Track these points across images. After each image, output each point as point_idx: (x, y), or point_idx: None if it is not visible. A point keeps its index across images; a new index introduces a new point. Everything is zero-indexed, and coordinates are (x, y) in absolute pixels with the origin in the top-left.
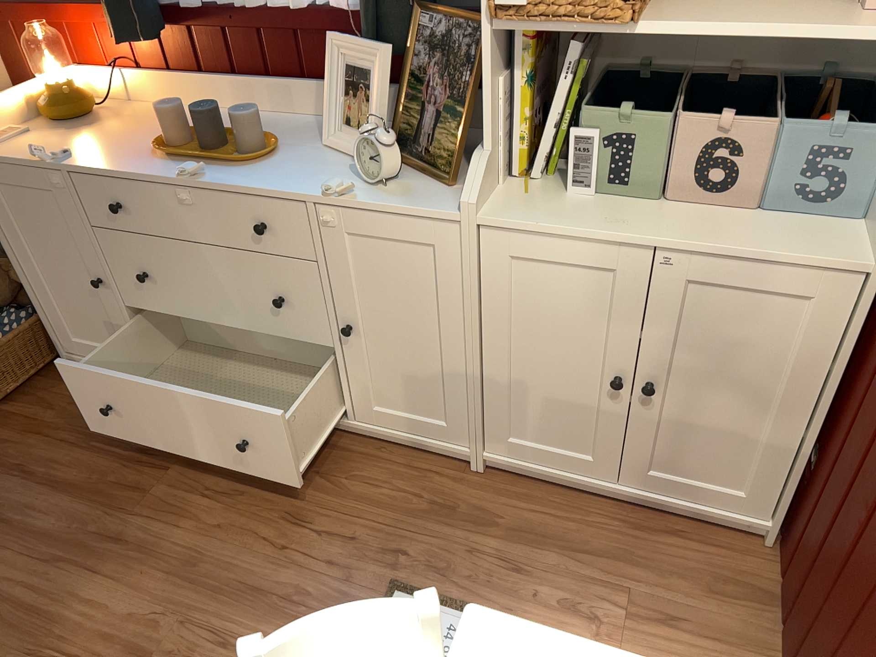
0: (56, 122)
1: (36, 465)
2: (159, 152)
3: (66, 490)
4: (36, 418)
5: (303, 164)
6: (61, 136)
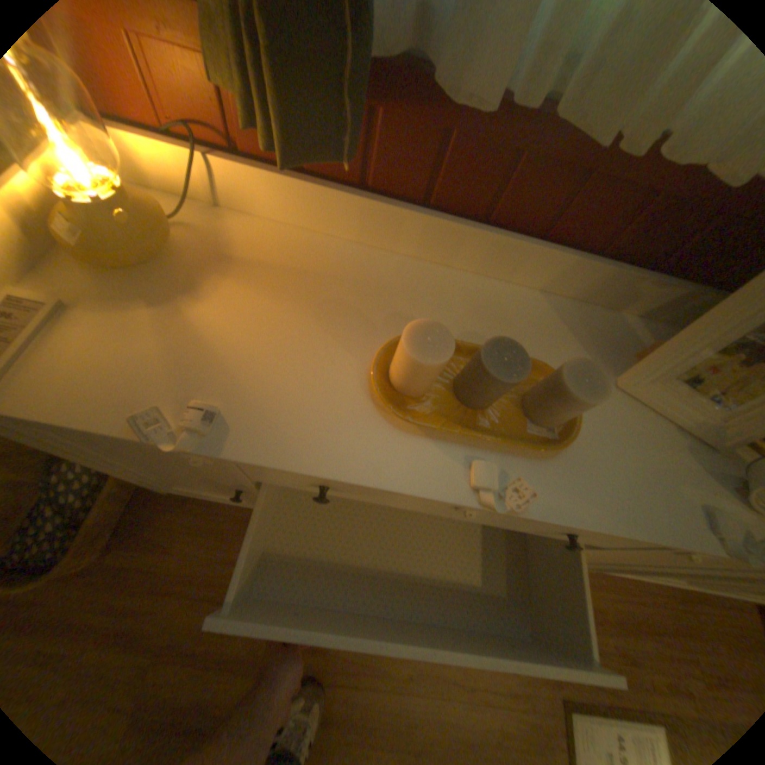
0: (107, 271)
1: (189, 643)
2: (388, 404)
3: (240, 672)
4: (154, 573)
5: (630, 448)
6: (150, 329)
